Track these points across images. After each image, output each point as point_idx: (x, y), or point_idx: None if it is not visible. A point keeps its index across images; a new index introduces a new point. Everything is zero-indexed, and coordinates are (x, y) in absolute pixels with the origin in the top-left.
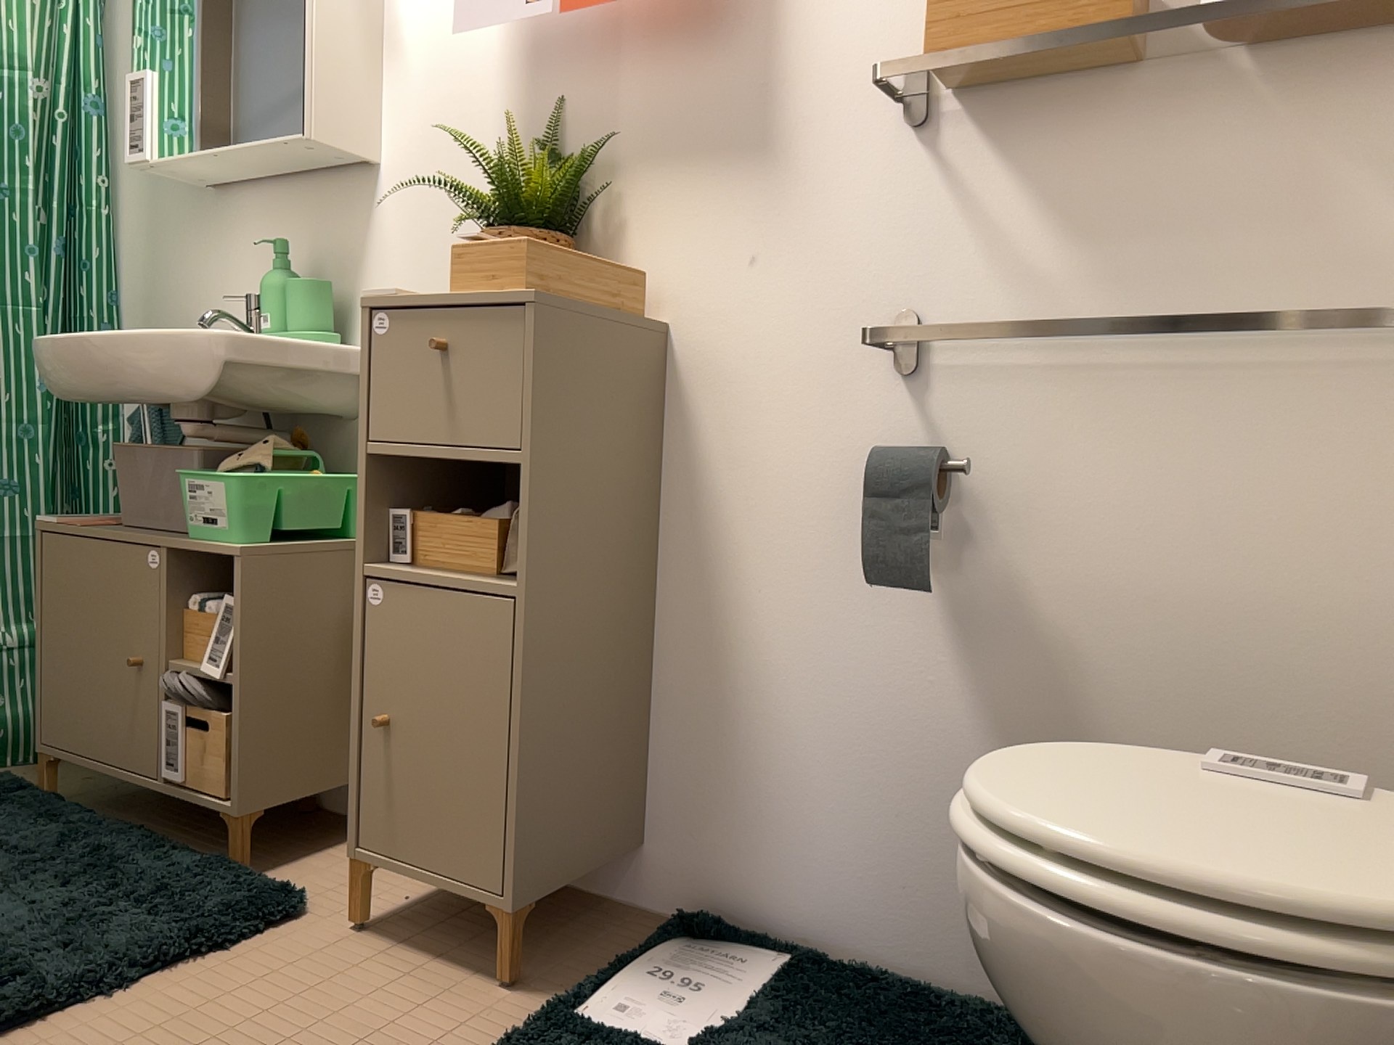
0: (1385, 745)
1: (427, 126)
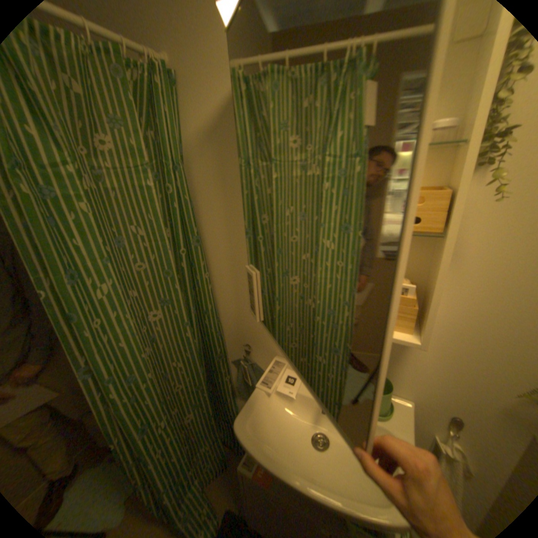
0: None
1: (478, 310)
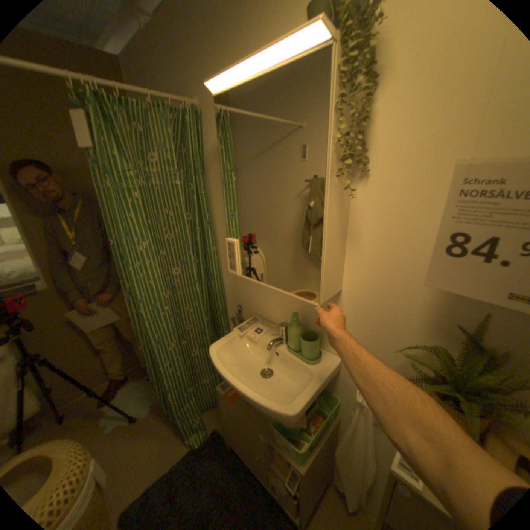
0: None
1: (373, 284)
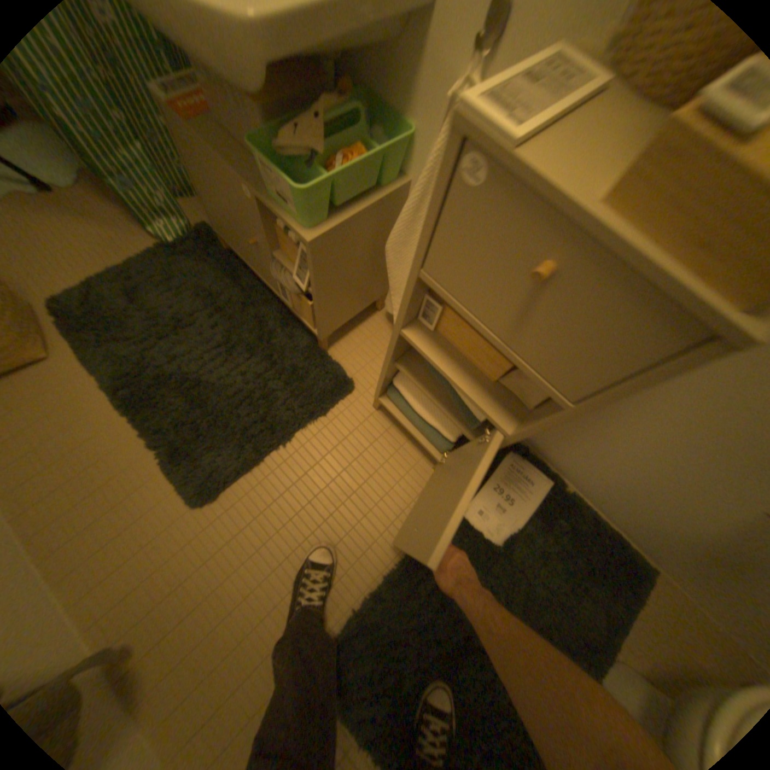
0: None
1: None
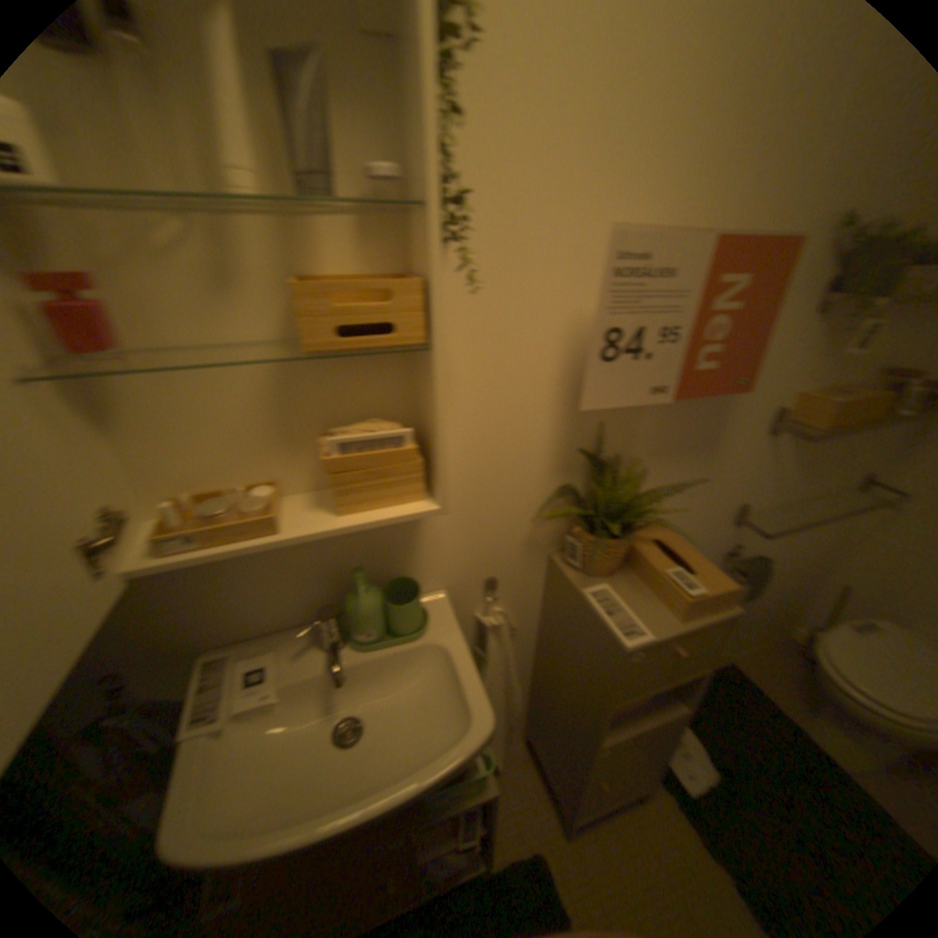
0: (806, 577)
1: (480, 442)
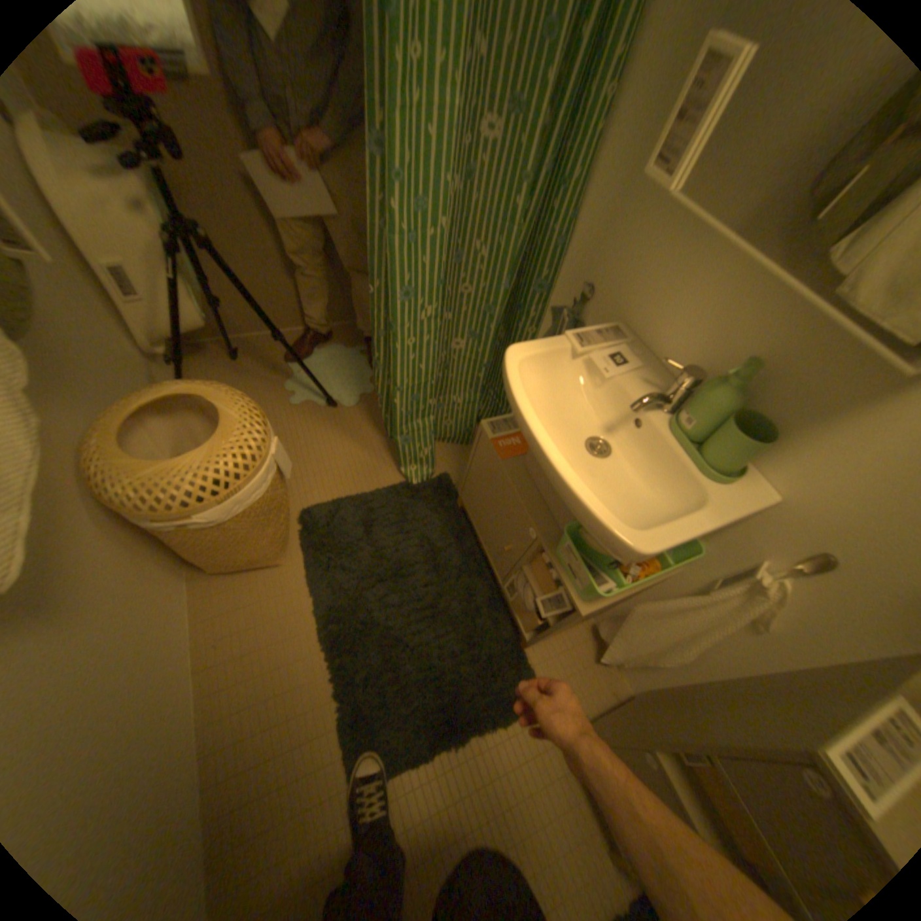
0: None
1: None
